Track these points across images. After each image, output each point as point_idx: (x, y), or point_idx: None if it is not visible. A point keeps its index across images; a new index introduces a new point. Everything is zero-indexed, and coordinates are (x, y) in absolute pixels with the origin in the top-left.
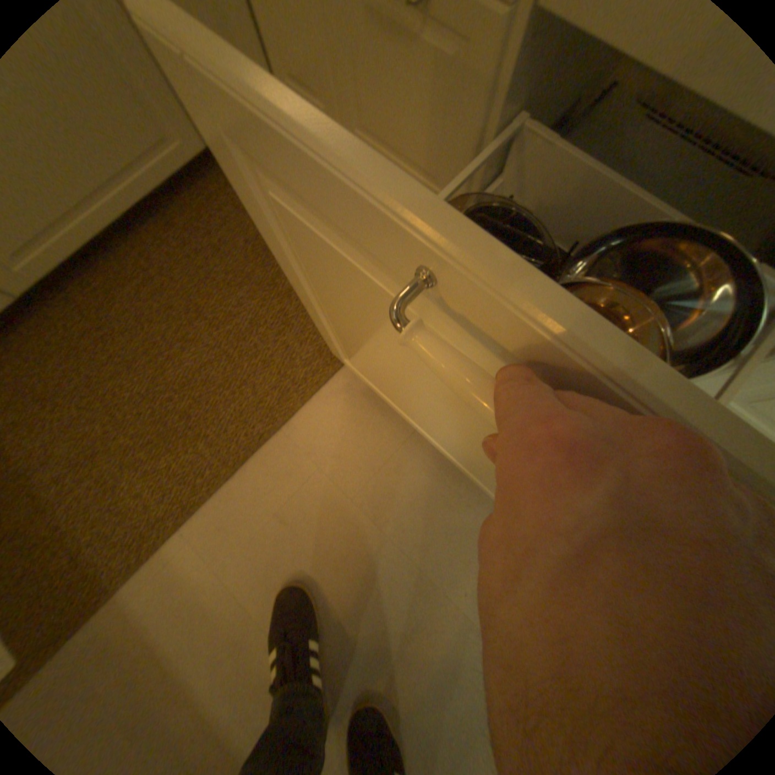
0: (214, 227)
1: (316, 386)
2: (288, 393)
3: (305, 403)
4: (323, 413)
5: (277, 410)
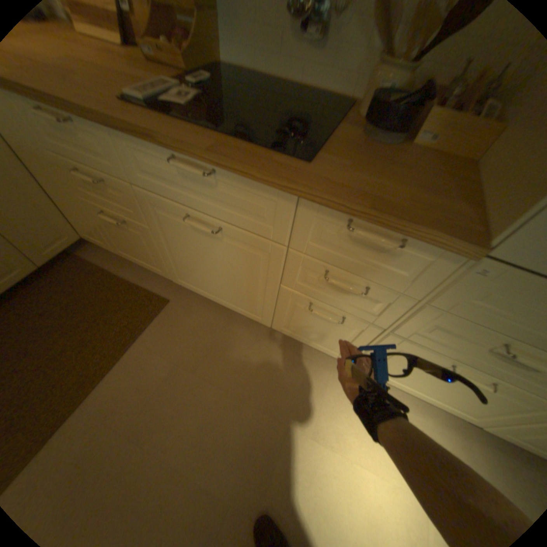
0: (43, 305)
1: (103, 376)
2: (85, 385)
3: (96, 388)
4: (107, 390)
5: (77, 397)
